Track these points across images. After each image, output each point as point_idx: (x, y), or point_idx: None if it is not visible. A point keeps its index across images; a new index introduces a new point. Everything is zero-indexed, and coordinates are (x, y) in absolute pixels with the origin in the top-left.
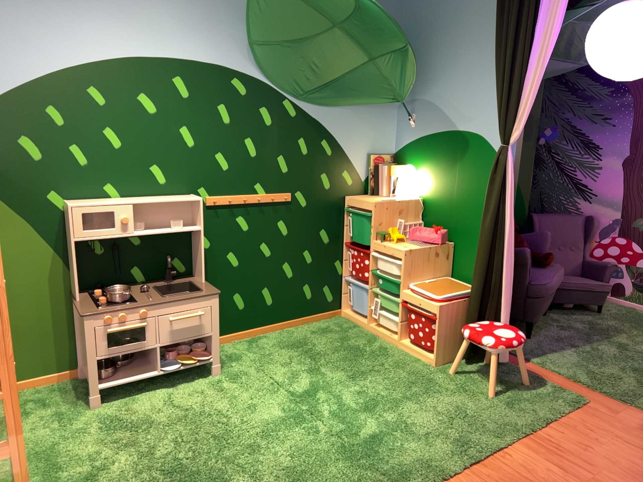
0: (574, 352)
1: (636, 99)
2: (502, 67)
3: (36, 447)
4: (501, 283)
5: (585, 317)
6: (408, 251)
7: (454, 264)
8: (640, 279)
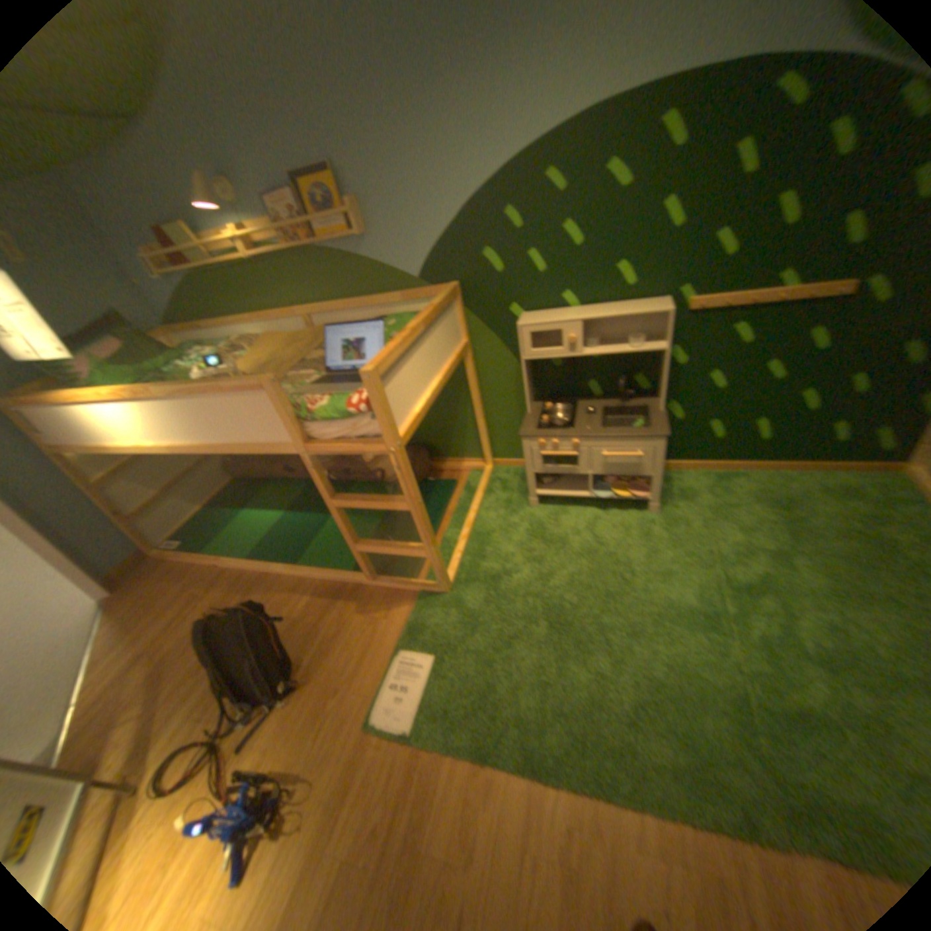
0: None
1: None
2: None
3: (480, 528)
4: None
5: None
6: None
7: None
8: None
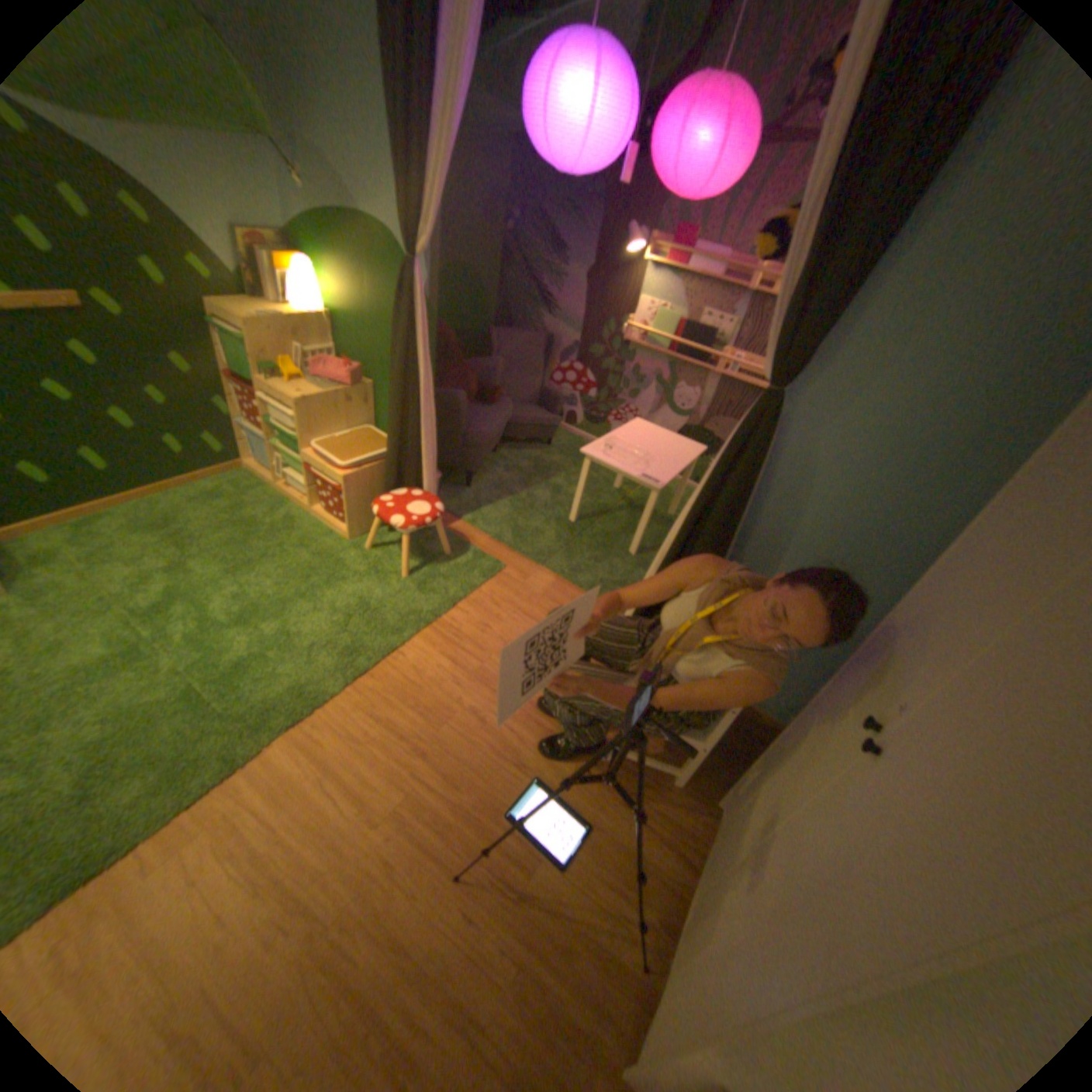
0: (509, 505)
1: (610, 191)
2: (394, 115)
3: None
4: (419, 449)
5: (534, 455)
6: (299, 402)
7: (377, 410)
8: (591, 411)
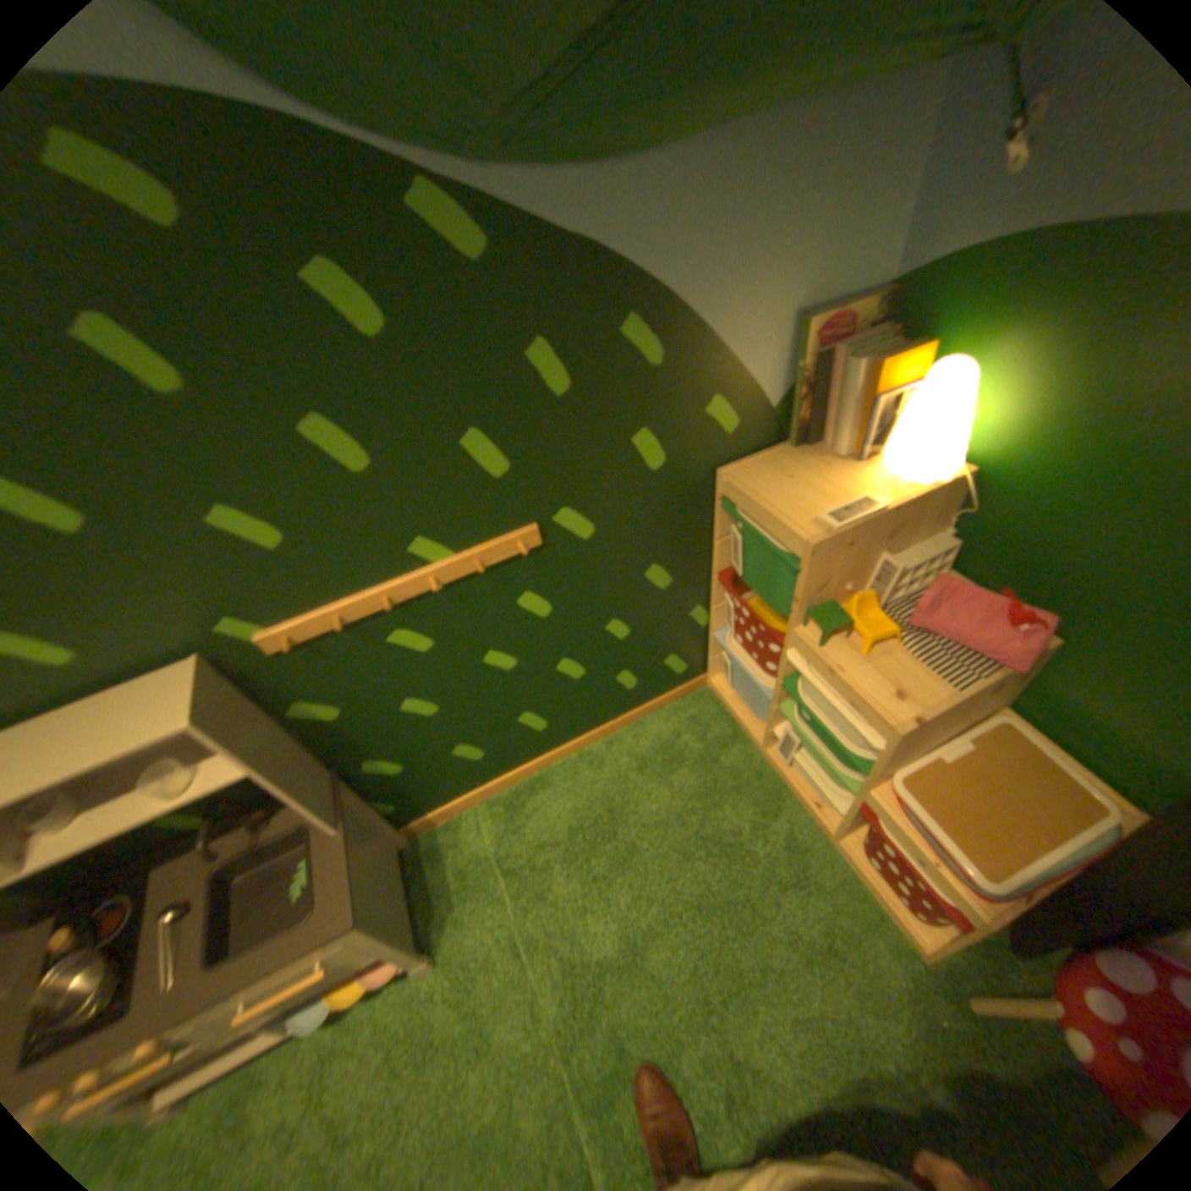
0: None
1: None
2: None
3: None
4: None
5: None
6: (912, 733)
7: (1039, 681)
8: None
